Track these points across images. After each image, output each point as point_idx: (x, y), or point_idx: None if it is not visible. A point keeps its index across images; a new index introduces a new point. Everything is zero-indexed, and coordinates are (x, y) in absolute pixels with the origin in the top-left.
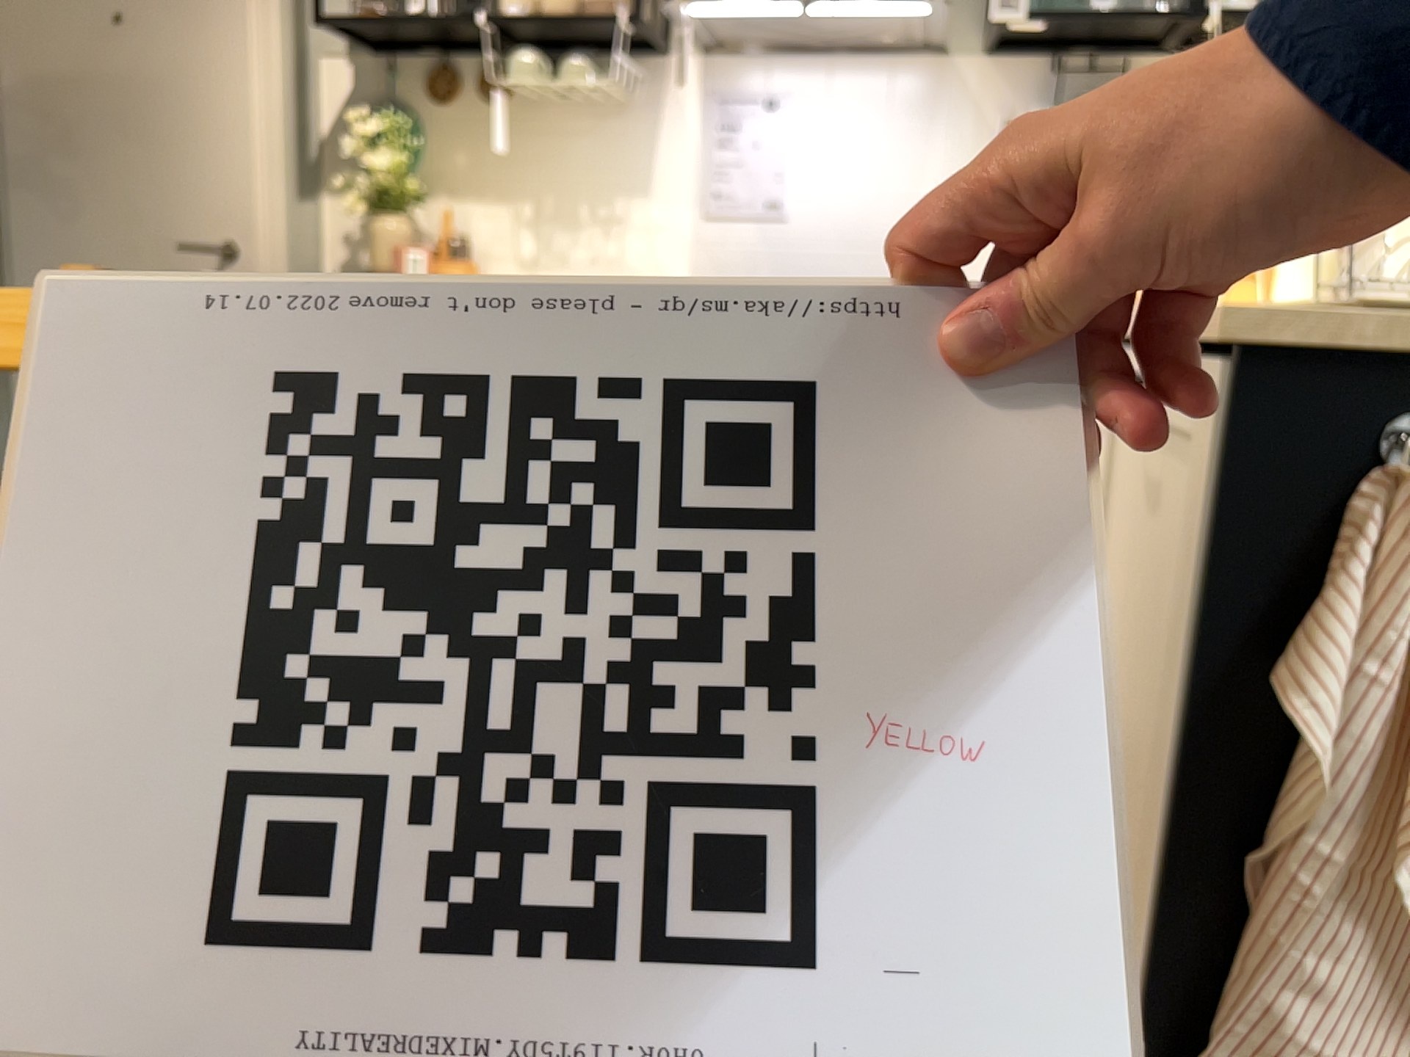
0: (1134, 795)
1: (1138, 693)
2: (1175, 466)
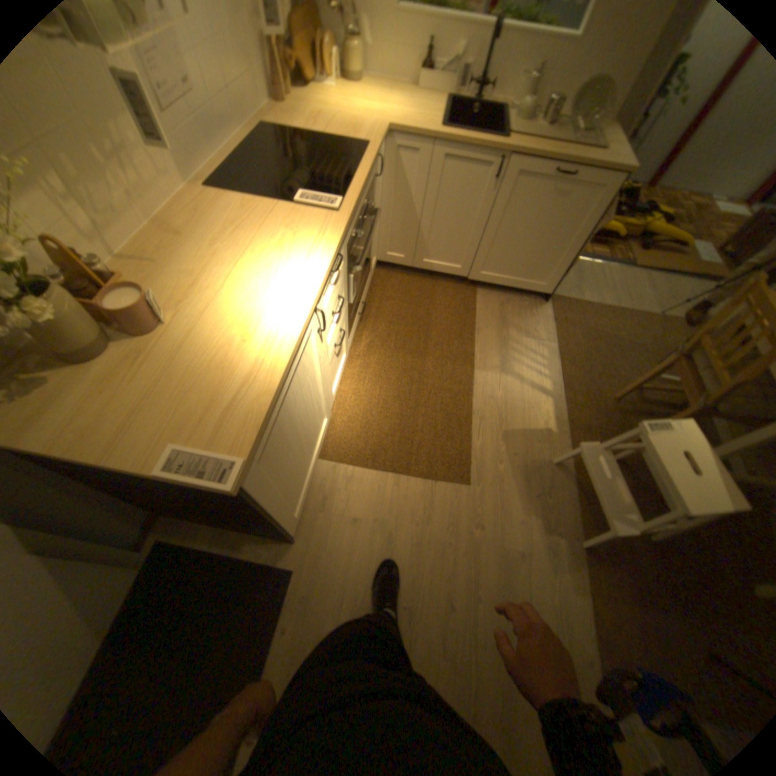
0: (546, 242)
1: (548, 226)
2: (578, 184)
